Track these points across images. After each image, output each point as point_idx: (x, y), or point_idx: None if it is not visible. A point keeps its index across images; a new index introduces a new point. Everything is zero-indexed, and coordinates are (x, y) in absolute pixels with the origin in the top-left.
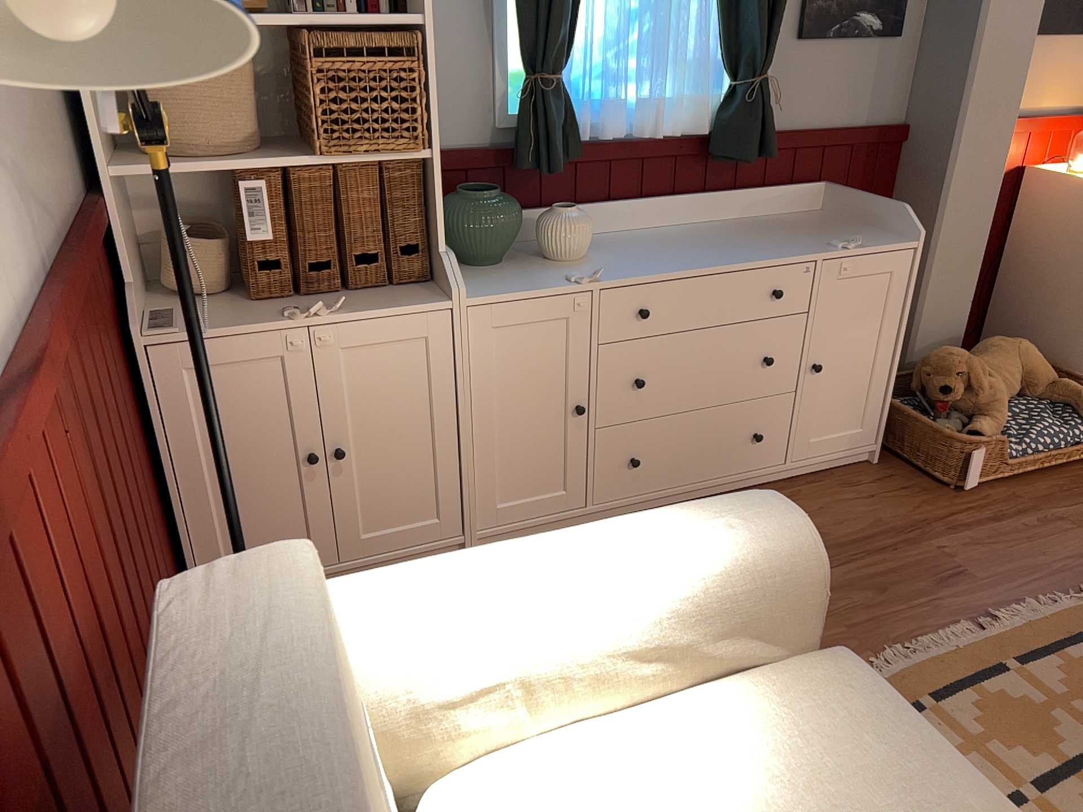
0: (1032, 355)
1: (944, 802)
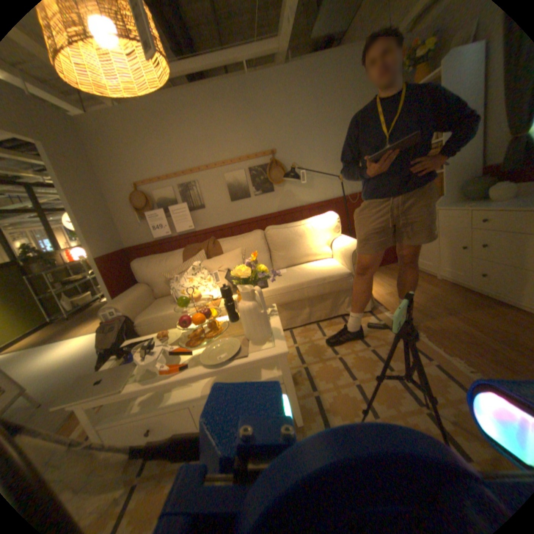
0: None
1: (315, 274)
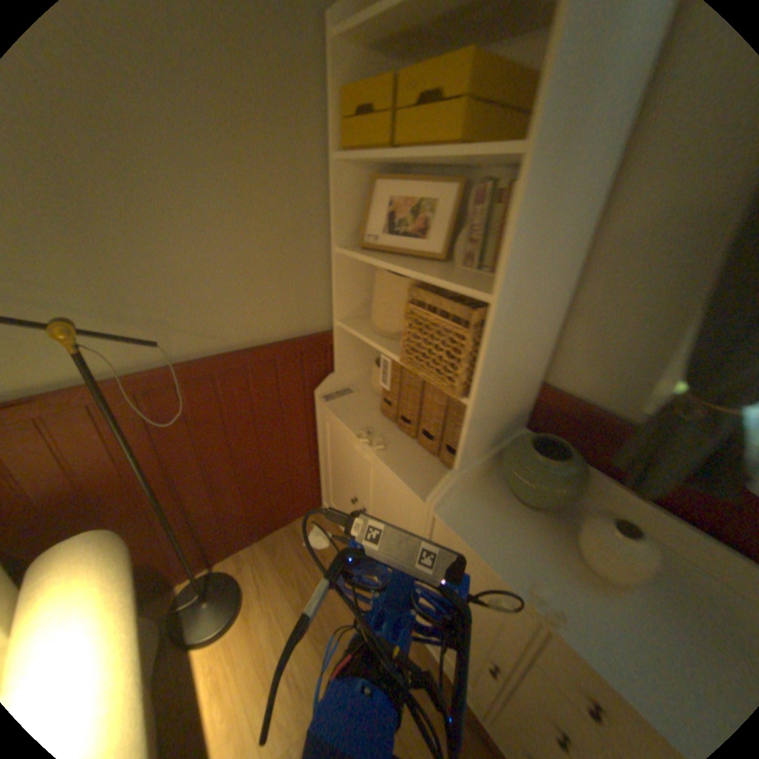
0: None
1: None
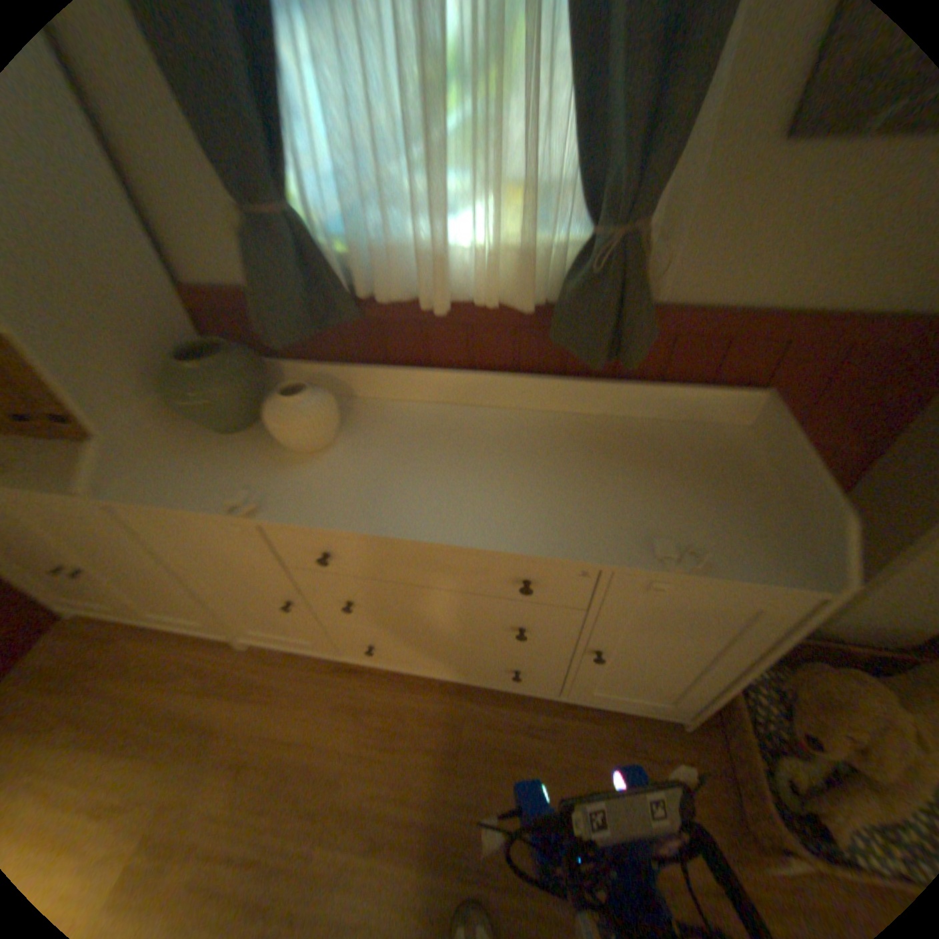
0: None
1: None
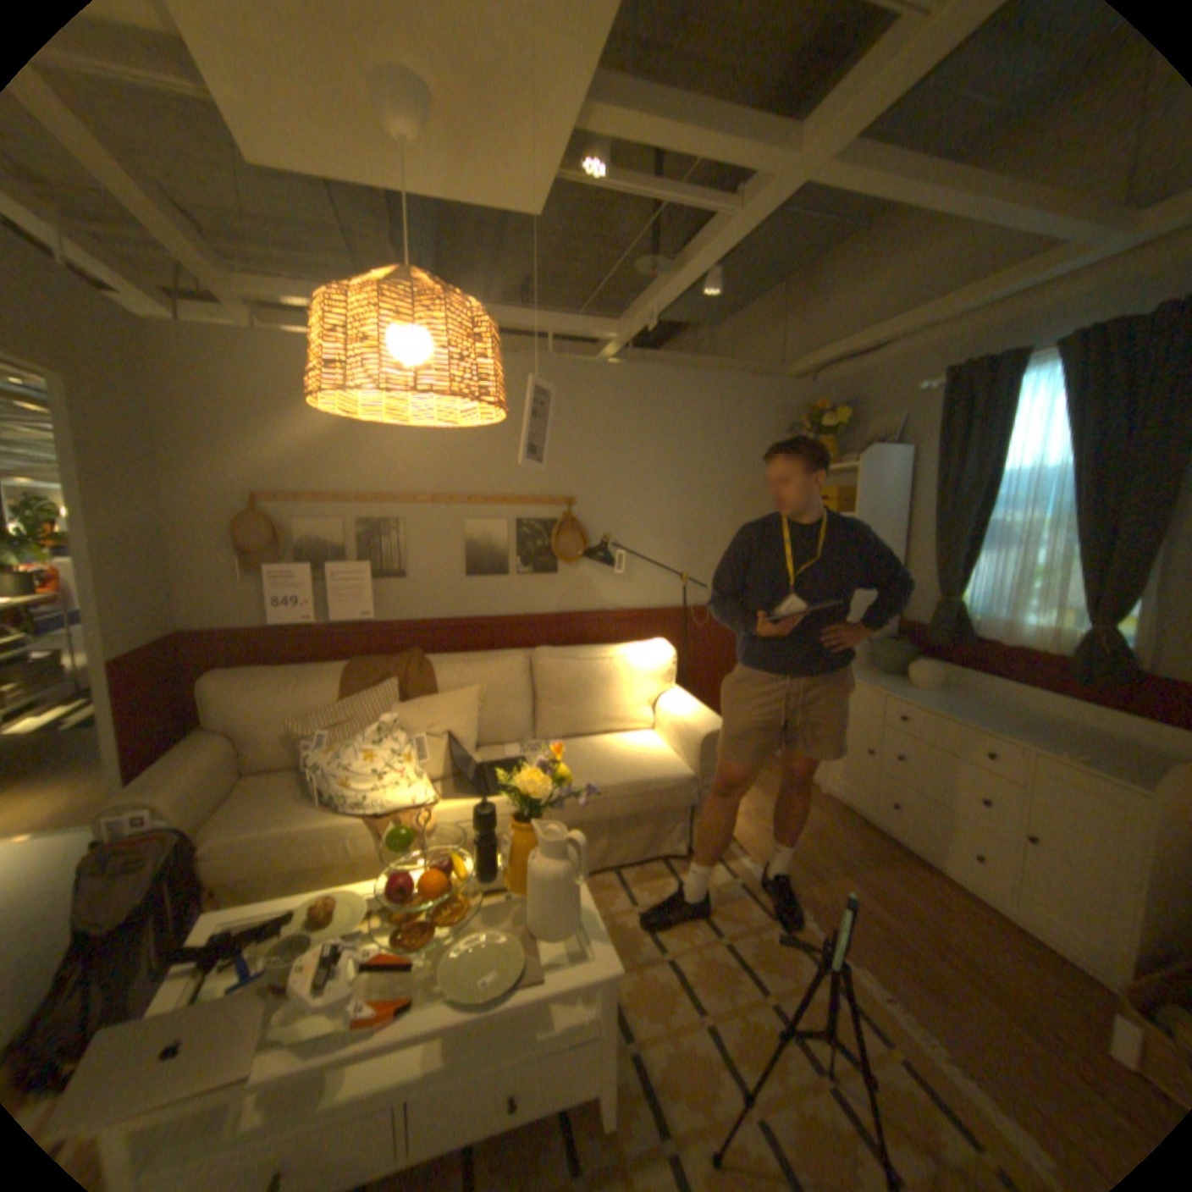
0: None
1: (630, 774)
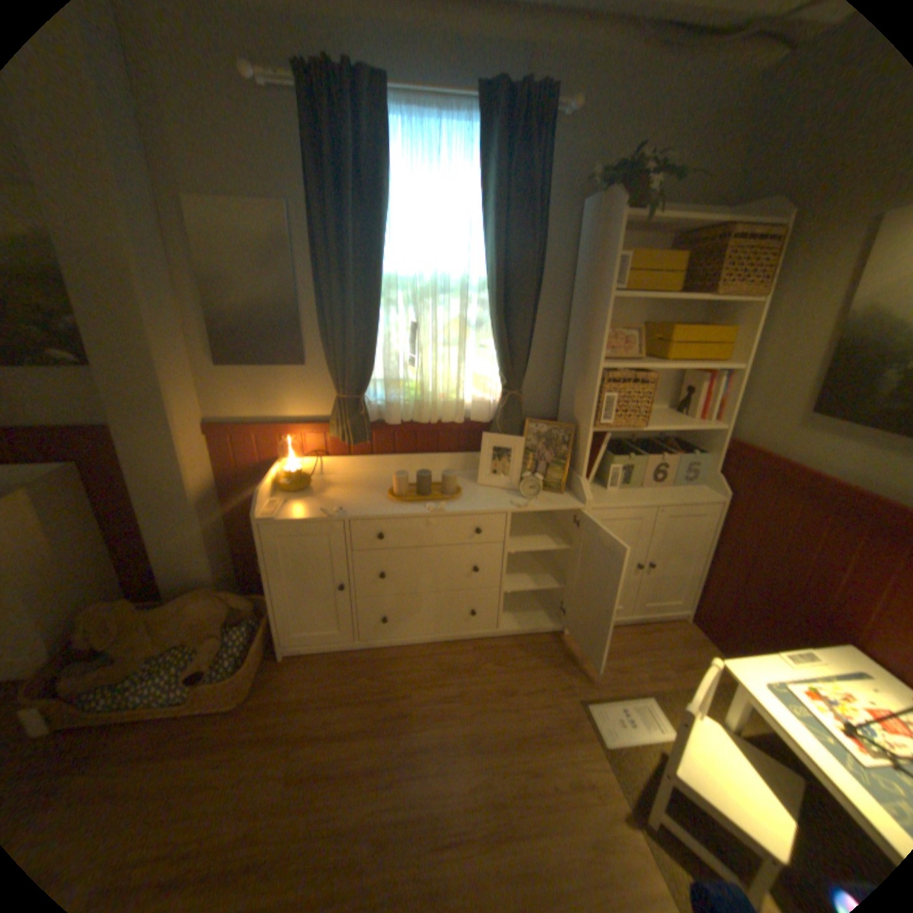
0: (192, 615)
1: None
